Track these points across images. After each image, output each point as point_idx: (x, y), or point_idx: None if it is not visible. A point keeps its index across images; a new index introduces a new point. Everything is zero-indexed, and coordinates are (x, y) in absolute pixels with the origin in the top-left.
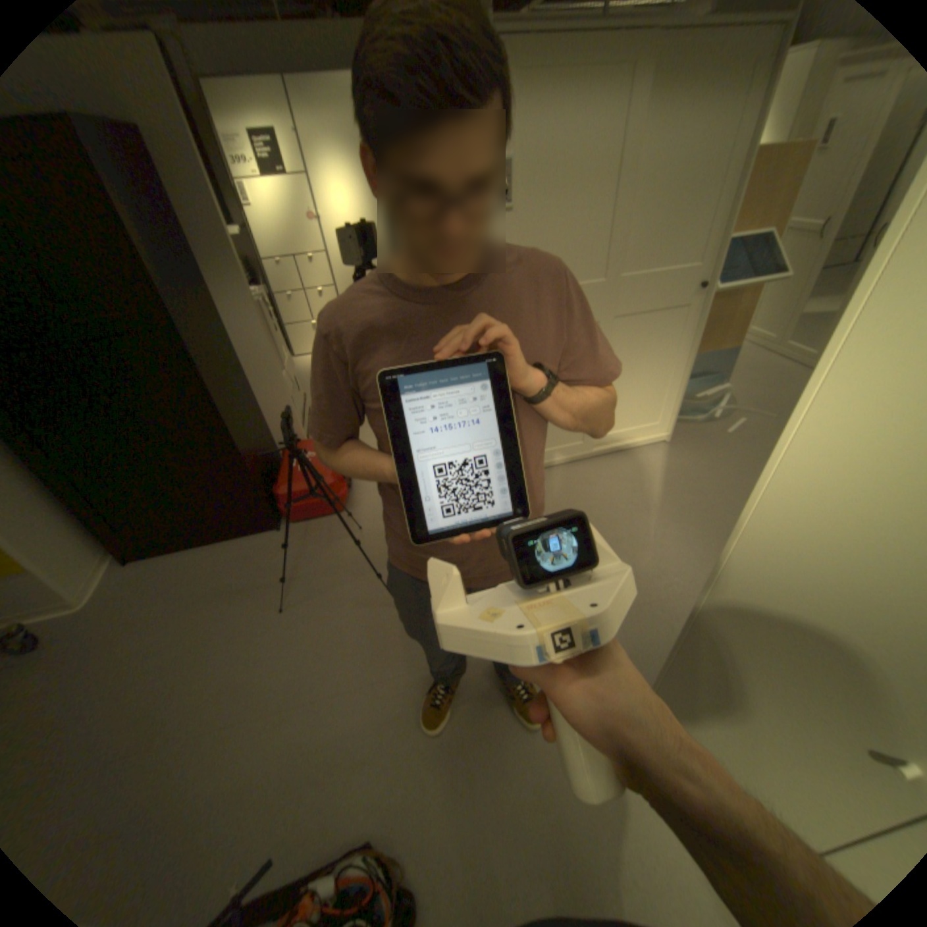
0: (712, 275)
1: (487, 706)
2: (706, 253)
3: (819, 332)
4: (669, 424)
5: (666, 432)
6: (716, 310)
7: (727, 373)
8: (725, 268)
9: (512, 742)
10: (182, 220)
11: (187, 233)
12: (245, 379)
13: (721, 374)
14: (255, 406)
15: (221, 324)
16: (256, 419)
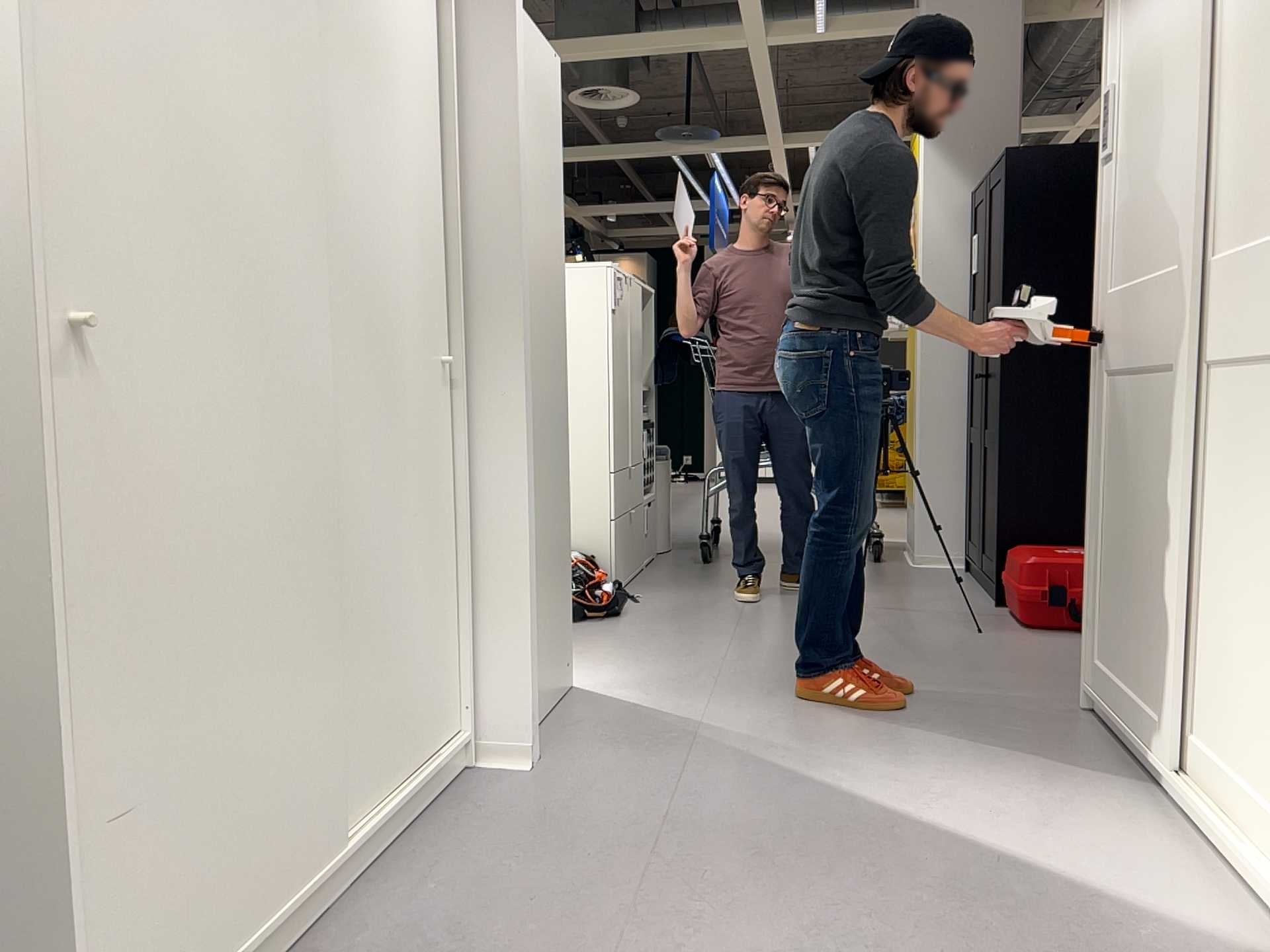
0: None
1: (669, 649)
2: None
3: None
4: None
5: None
6: None
7: None
8: None
9: (628, 652)
10: None
11: None
12: None
13: None
14: None
15: None
16: None
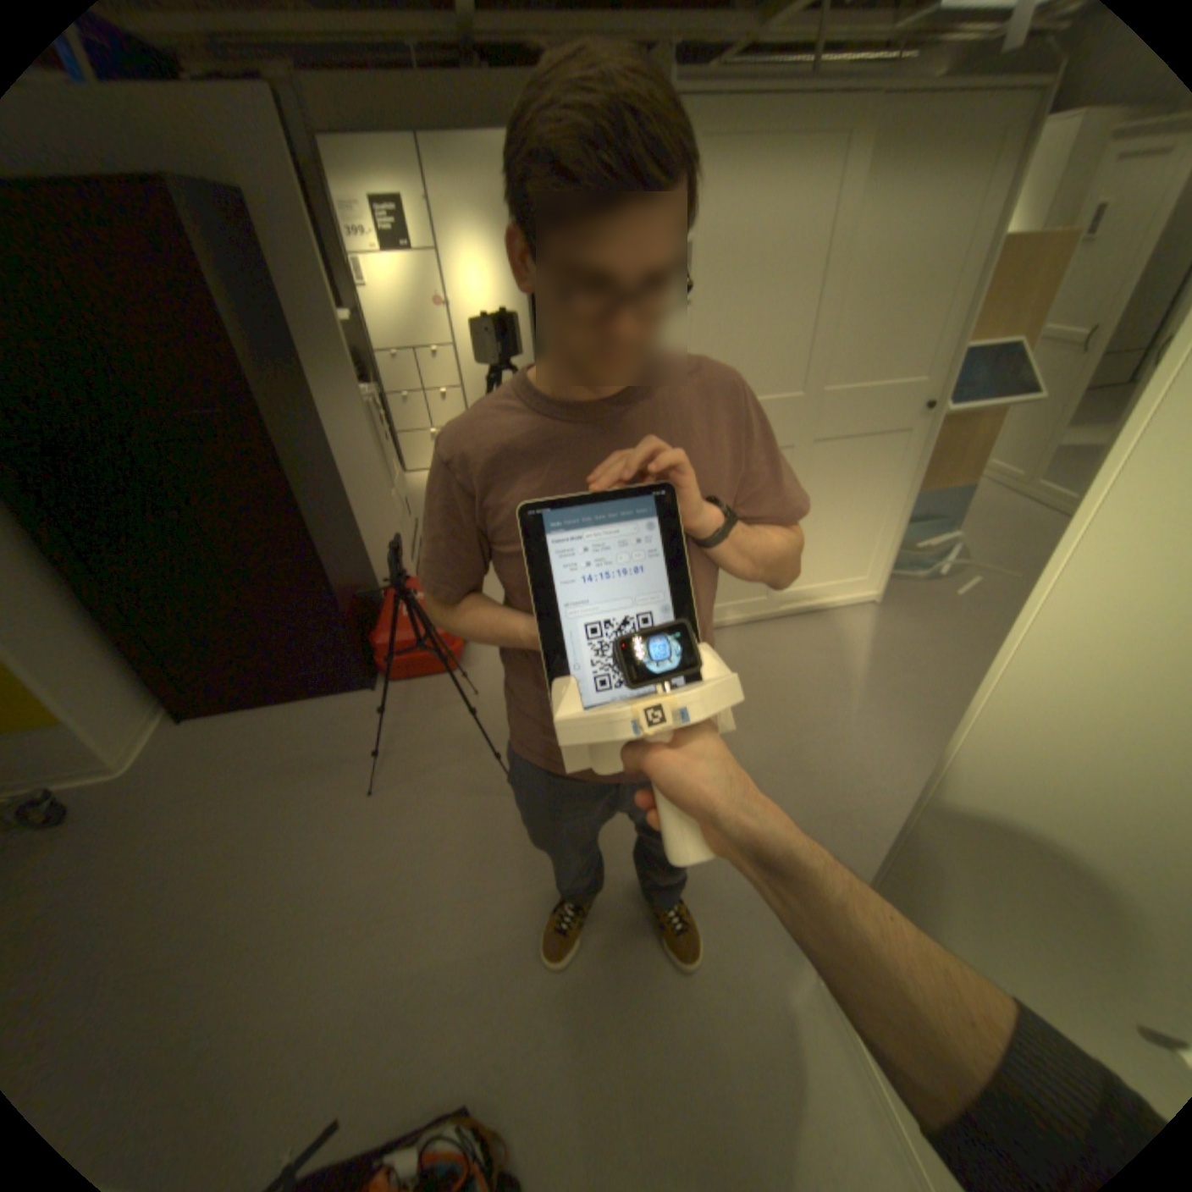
0: (941, 393)
1: (628, 935)
2: (934, 365)
3: (1082, 470)
4: (881, 580)
5: (876, 590)
6: (946, 437)
7: (958, 518)
8: (959, 385)
9: (659, 986)
10: (283, 302)
11: (289, 317)
12: (345, 497)
13: (950, 519)
14: (354, 532)
15: (321, 429)
16: (355, 549)
